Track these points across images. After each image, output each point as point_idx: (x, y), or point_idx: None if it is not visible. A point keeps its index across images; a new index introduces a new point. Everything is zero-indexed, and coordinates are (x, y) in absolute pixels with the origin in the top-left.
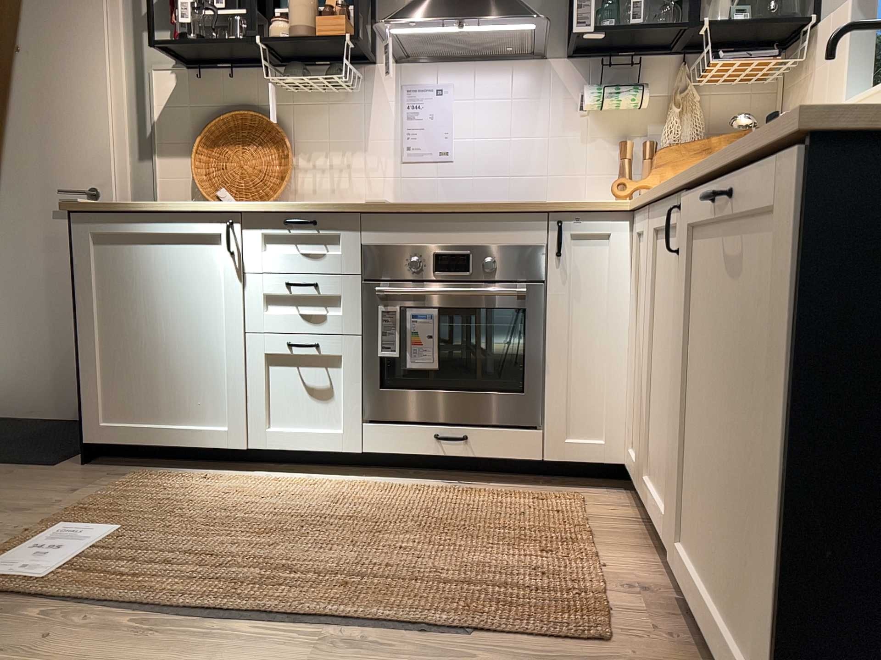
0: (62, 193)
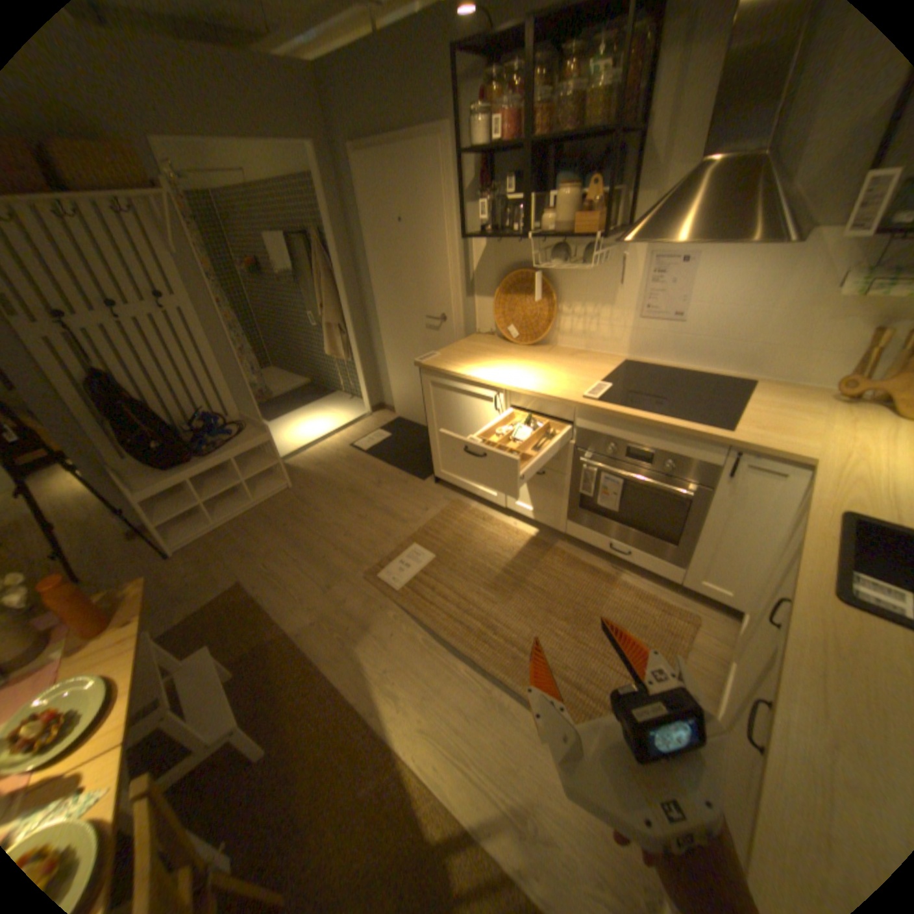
0: (427, 318)
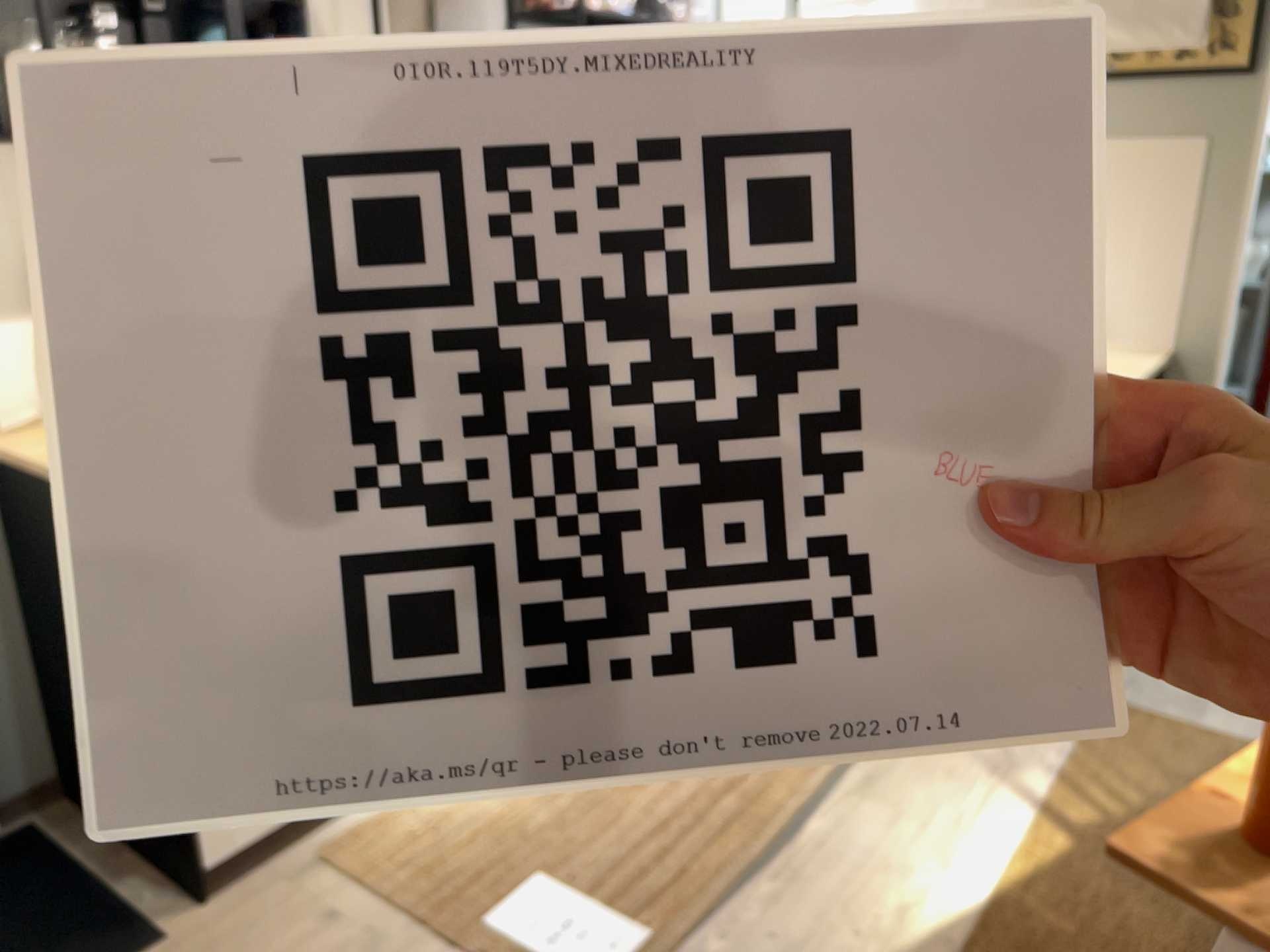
0: None
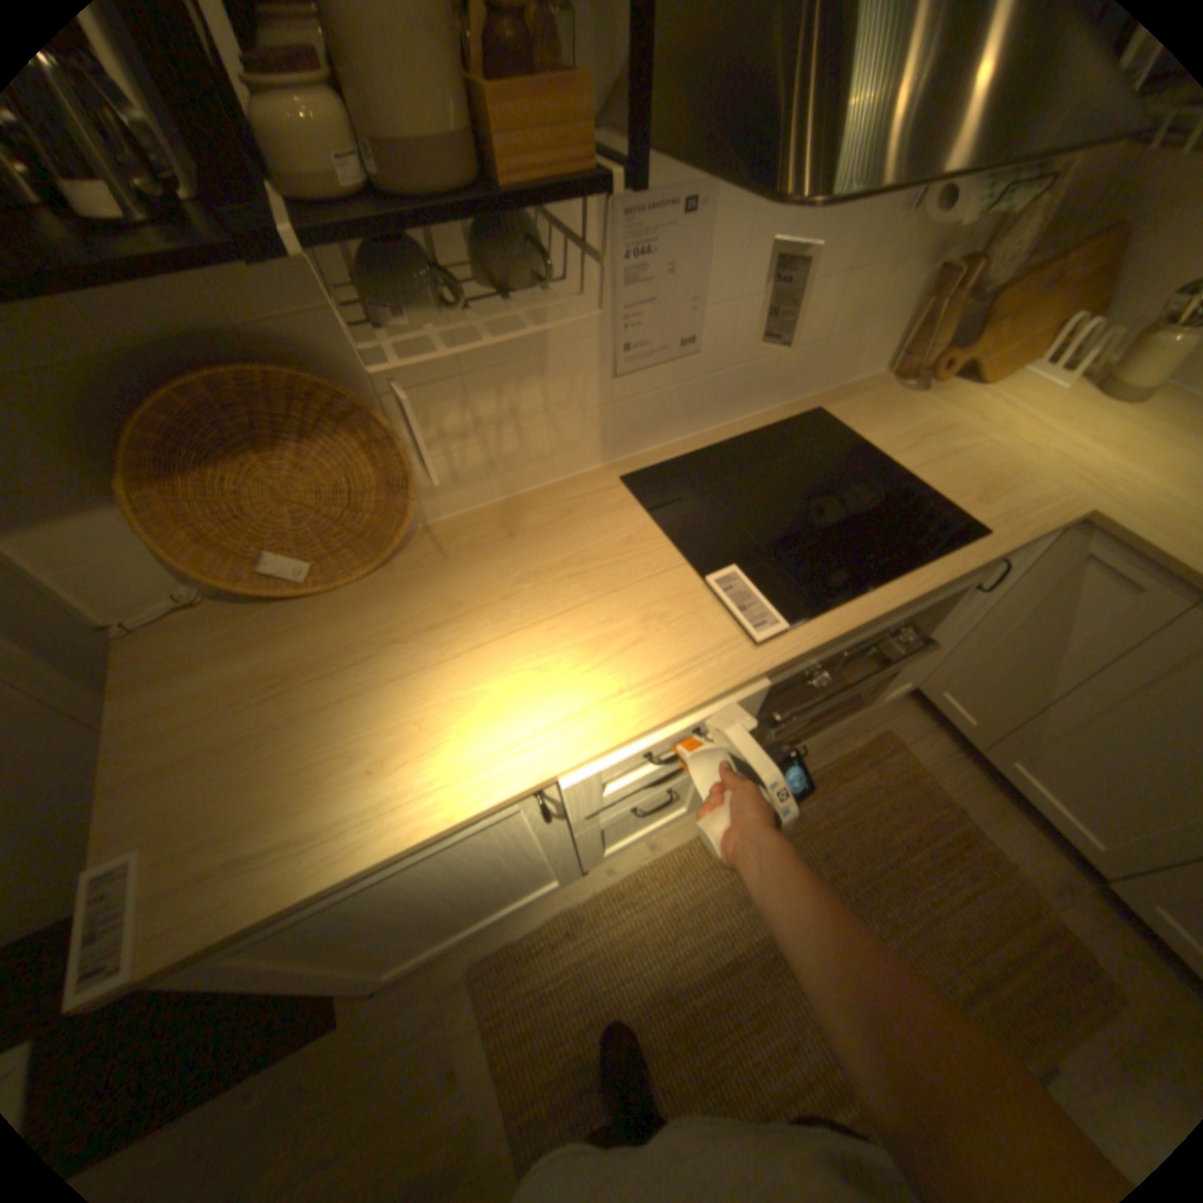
0: None
